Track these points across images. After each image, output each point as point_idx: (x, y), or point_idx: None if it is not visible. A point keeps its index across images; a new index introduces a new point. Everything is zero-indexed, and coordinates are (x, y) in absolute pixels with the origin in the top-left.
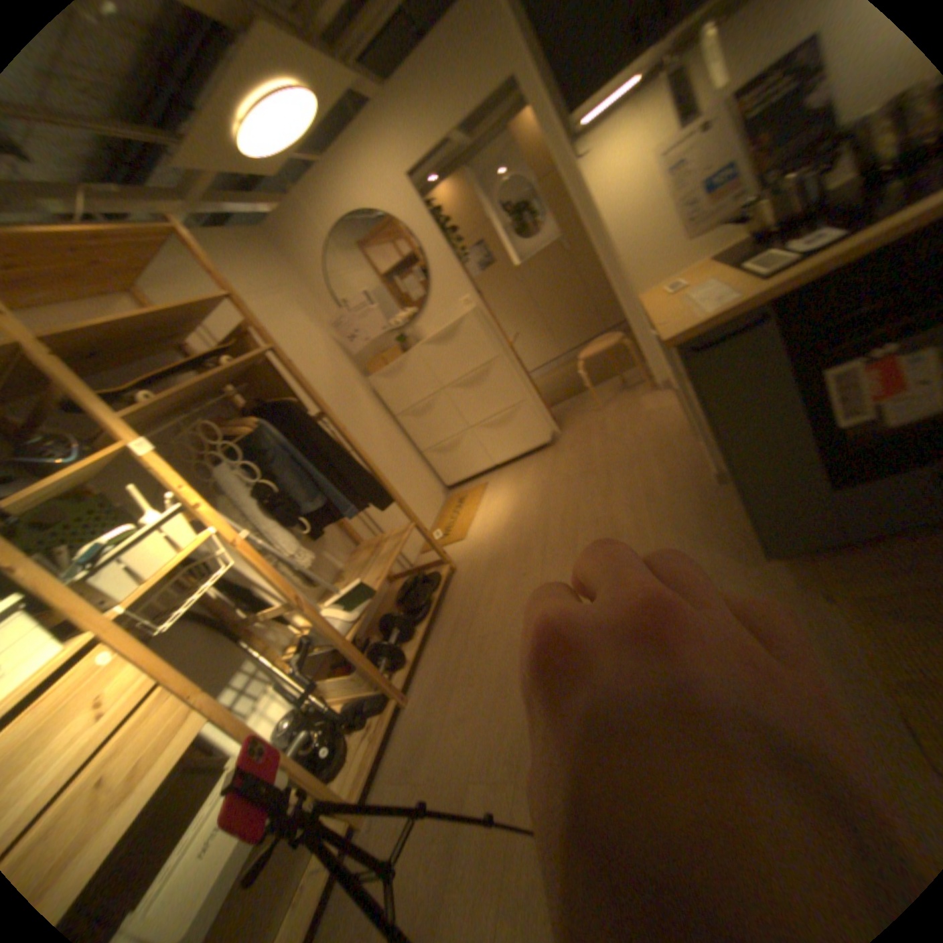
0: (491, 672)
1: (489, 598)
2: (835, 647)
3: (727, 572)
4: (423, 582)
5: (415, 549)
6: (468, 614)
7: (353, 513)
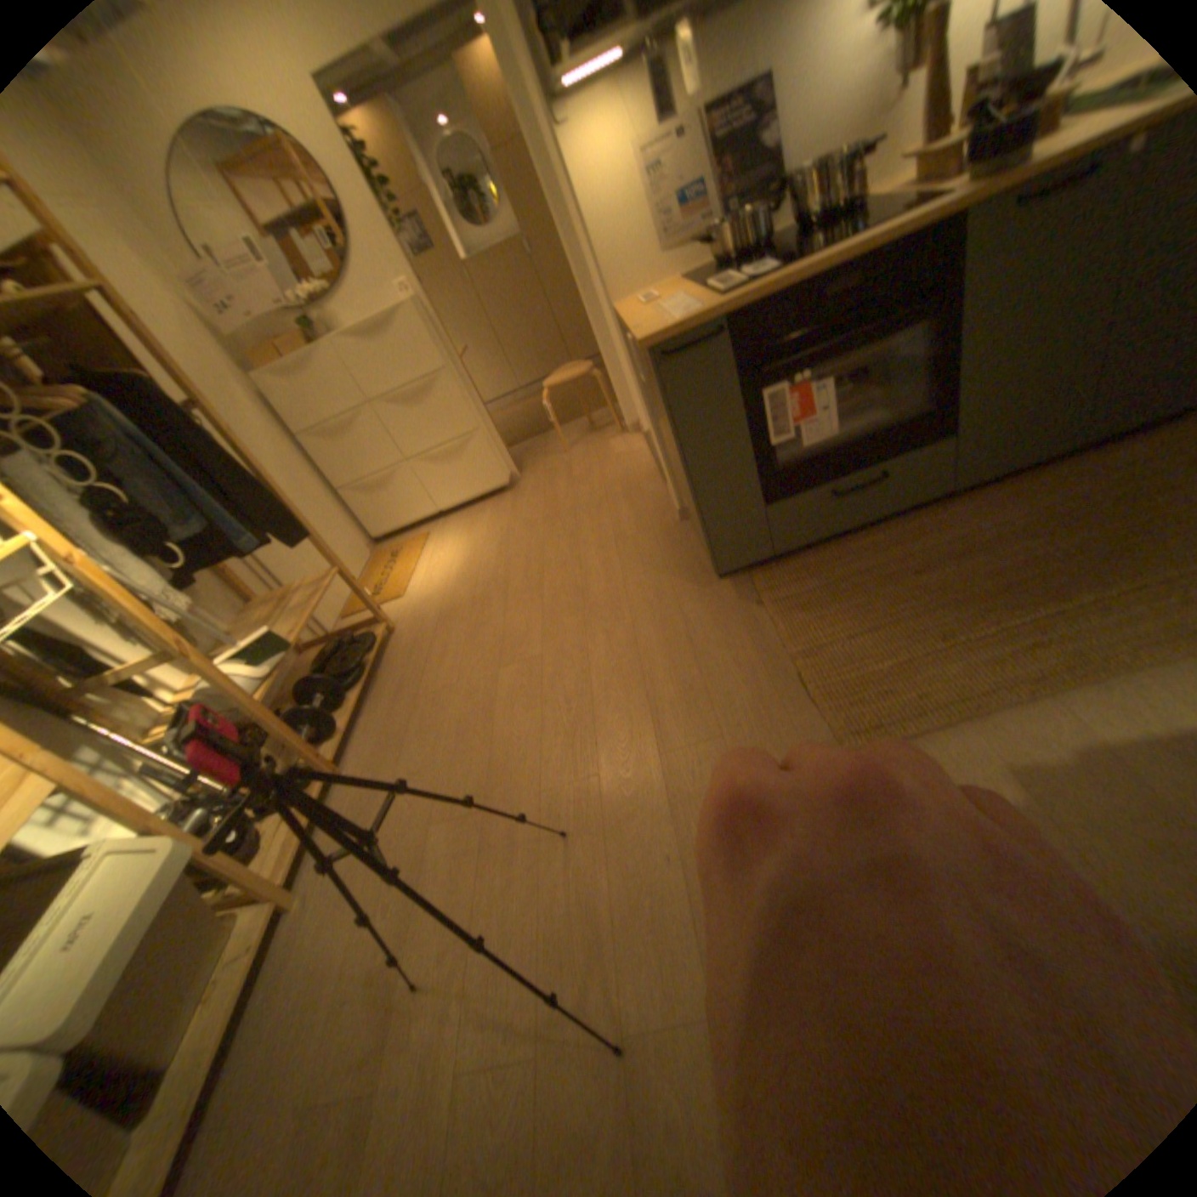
0: (447, 721)
1: (439, 652)
2: (759, 637)
3: (683, 593)
4: (348, 645)
5: (329, 614)
6: (412, 672)
7: (248, 544)
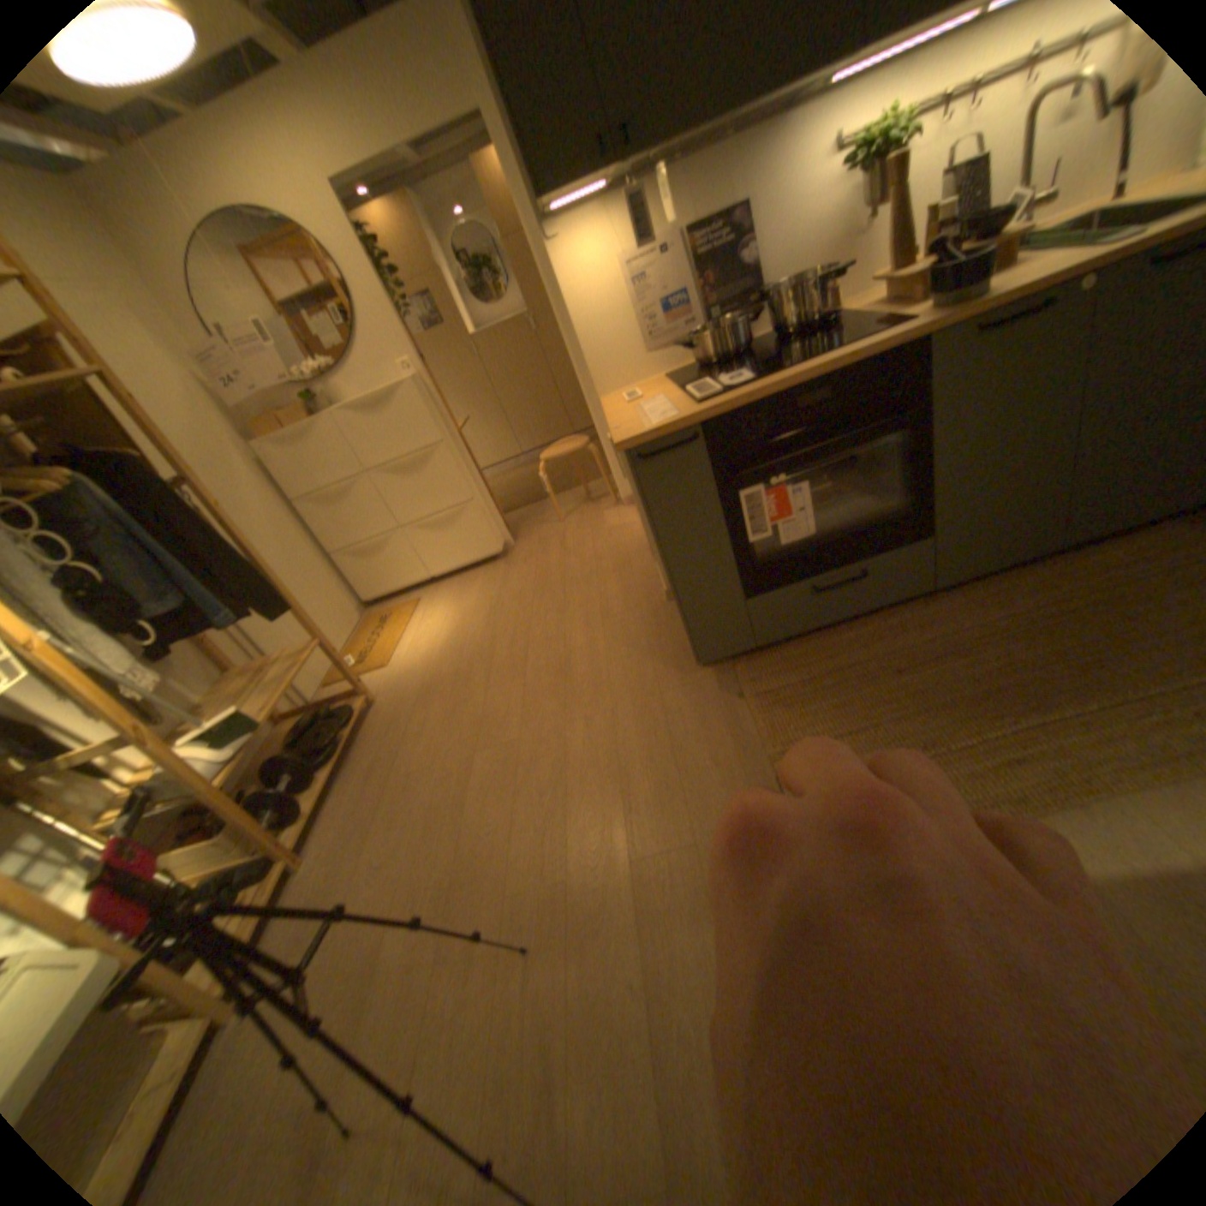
0: (417, 809)
1: (417, 730)
2: (739, 734)
3: (665, 680)
4: (325, 718)
5: (312, 681)
6: (388, 751)
7: (226, 620)
